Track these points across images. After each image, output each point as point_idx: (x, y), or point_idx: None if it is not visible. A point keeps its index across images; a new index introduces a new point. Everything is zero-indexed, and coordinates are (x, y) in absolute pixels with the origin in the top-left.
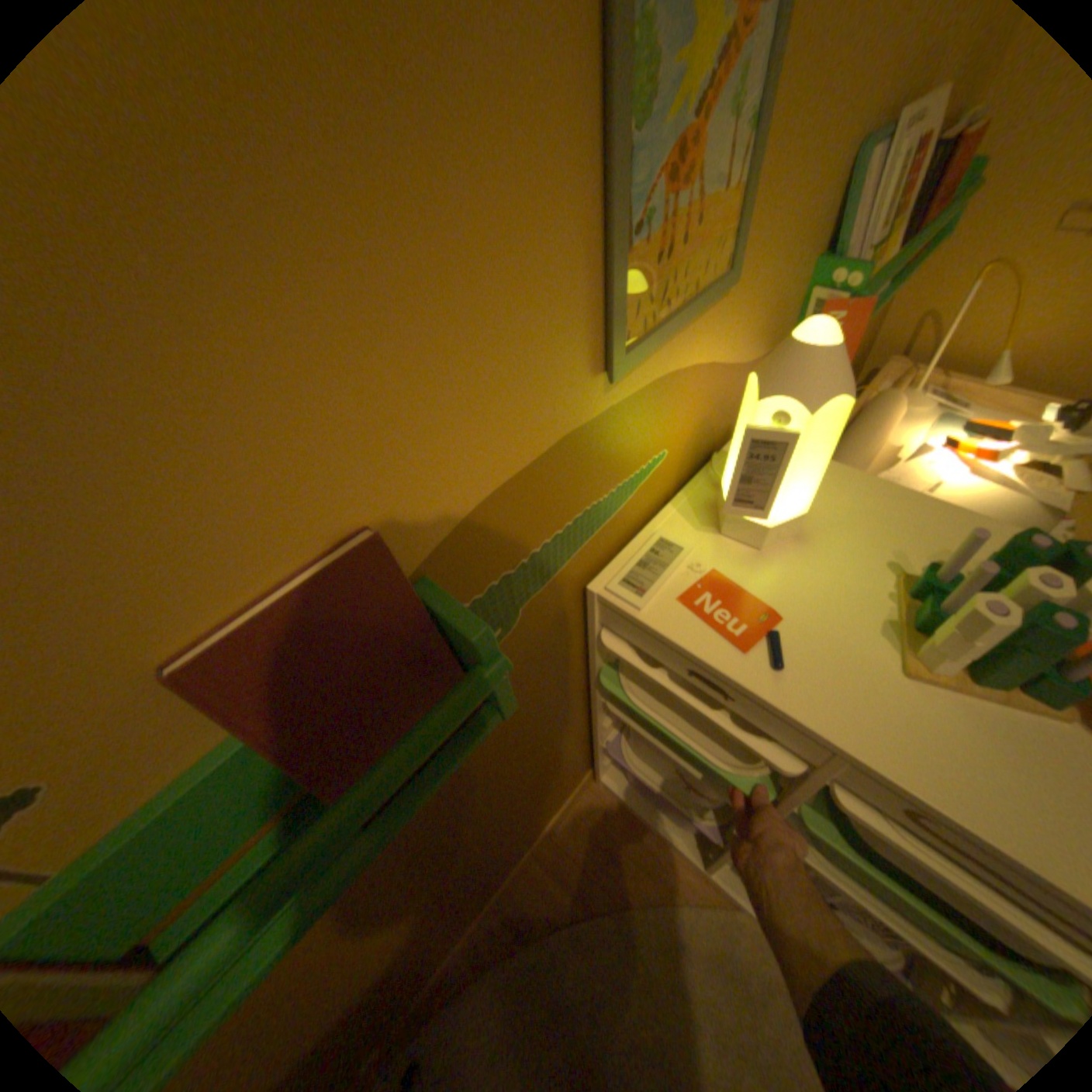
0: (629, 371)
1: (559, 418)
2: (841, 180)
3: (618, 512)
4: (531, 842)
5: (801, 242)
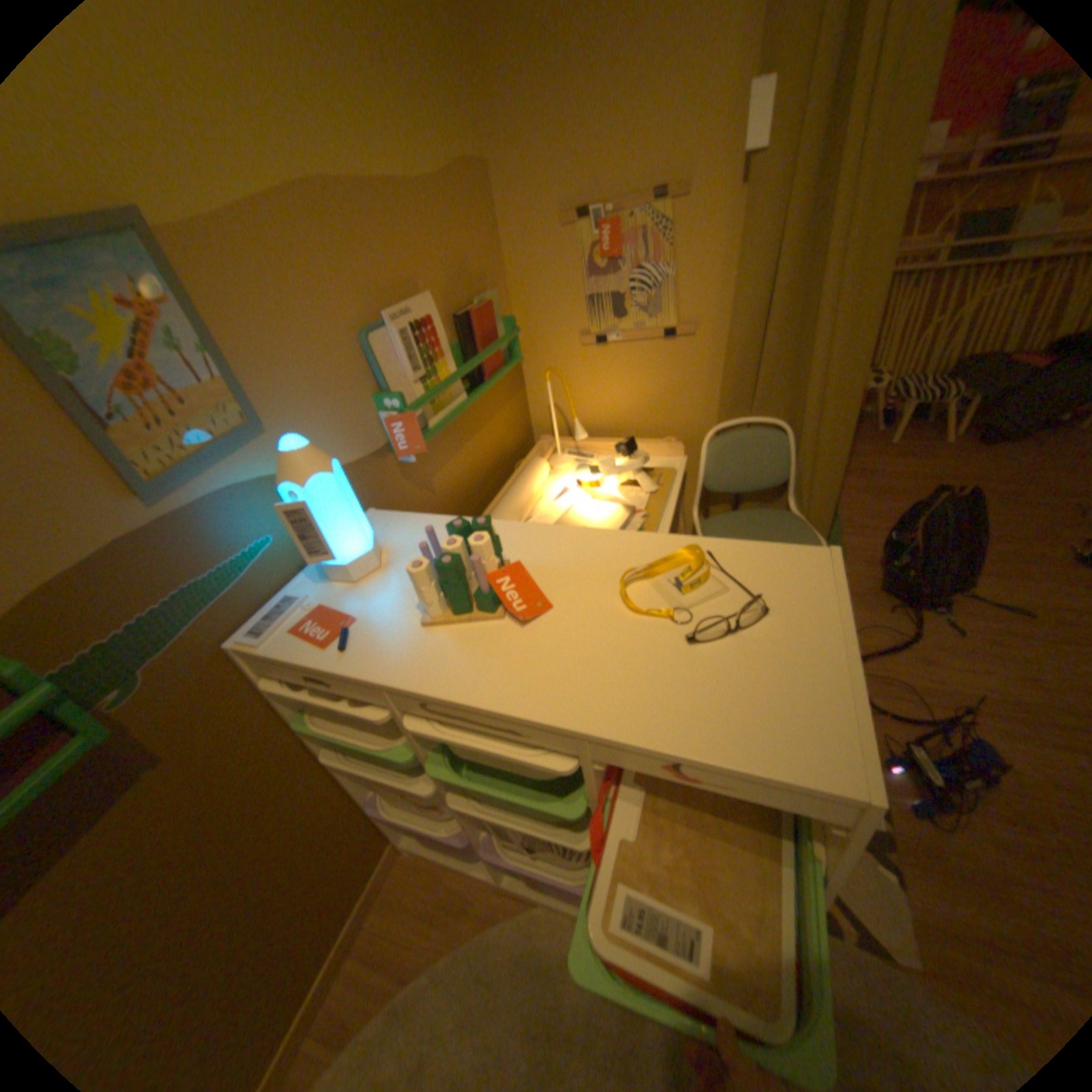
0: (165, 492)
1: (97, 530)
2: (353, 355)
3: (233, 586)
4: (330, 934)
5: (335, 393)
